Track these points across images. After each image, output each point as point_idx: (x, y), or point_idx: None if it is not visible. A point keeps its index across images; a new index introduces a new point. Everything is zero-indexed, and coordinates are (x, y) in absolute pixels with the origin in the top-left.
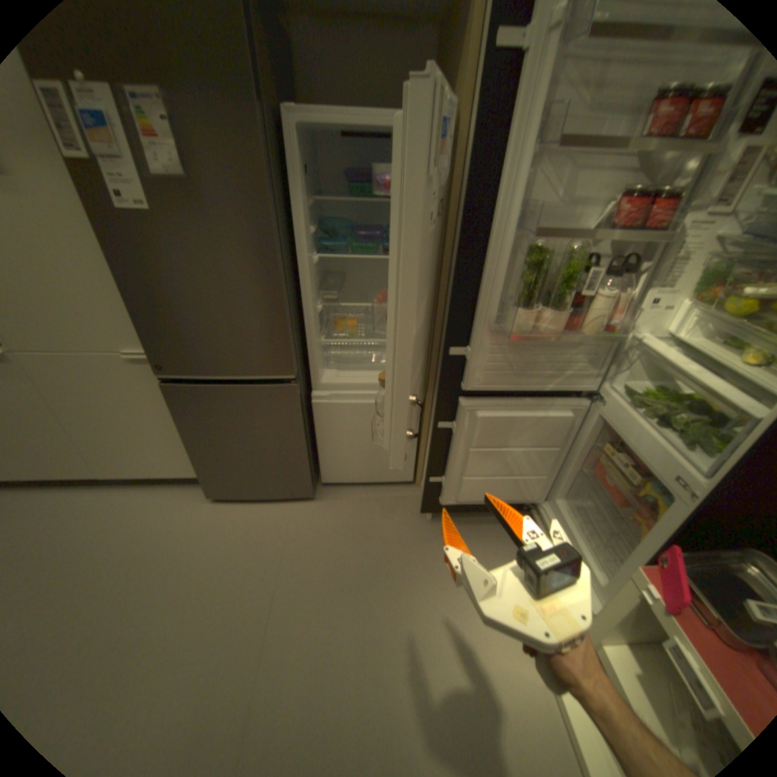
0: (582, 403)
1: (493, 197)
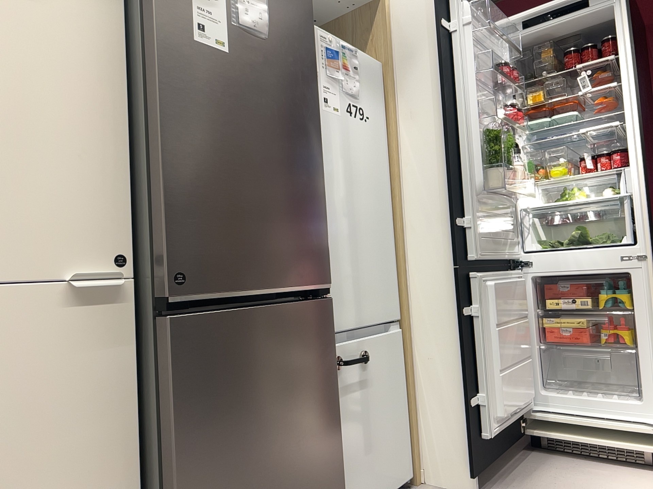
0: (520, 272)
1: (455, 102)
